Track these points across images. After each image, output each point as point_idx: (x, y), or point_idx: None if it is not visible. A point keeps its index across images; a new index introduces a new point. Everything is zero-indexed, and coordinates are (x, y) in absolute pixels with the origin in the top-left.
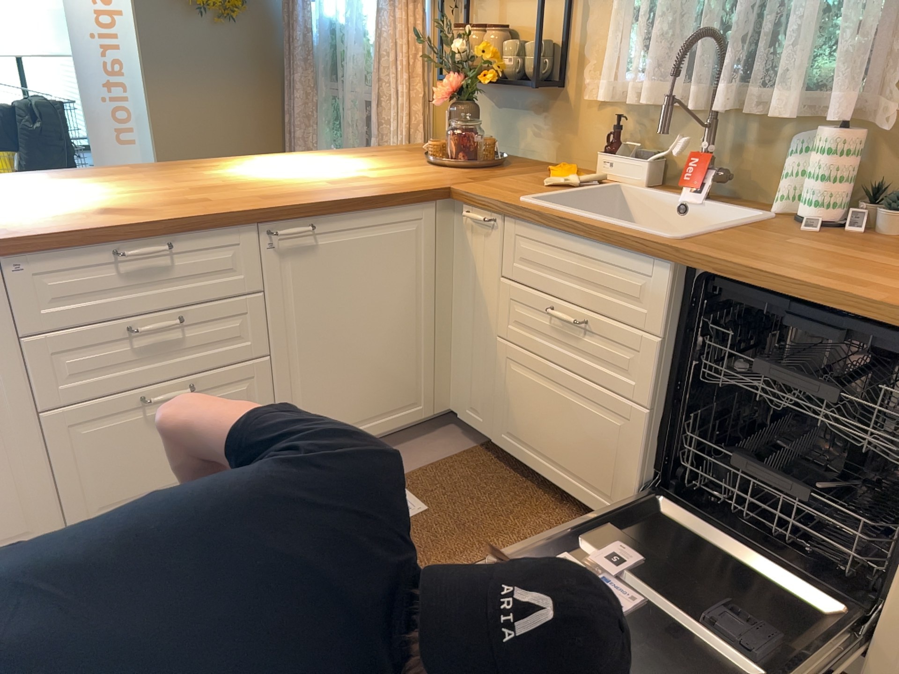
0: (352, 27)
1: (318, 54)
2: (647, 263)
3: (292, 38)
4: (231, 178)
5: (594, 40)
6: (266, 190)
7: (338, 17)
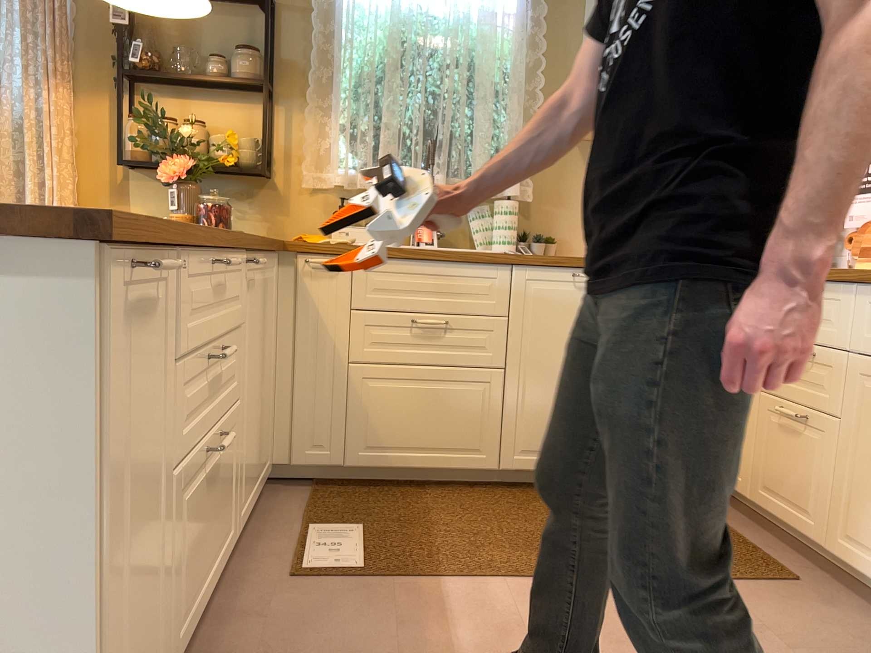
0: None
1: None
2: (493, 268)
3: None
4: None
5: (303, 141)
6: None
7: None
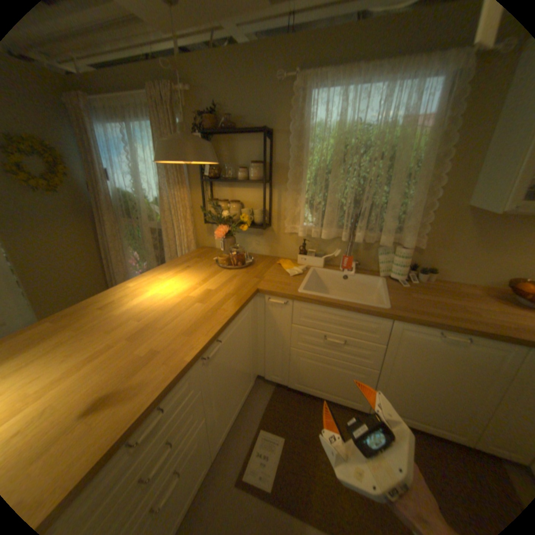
0: (140, 195)
1: (113, 205)
2: (380, 319)
3: (95, 197)
4: (137, 314)
5: (285, 207)
6: (176, 323)
7: (127, 188)
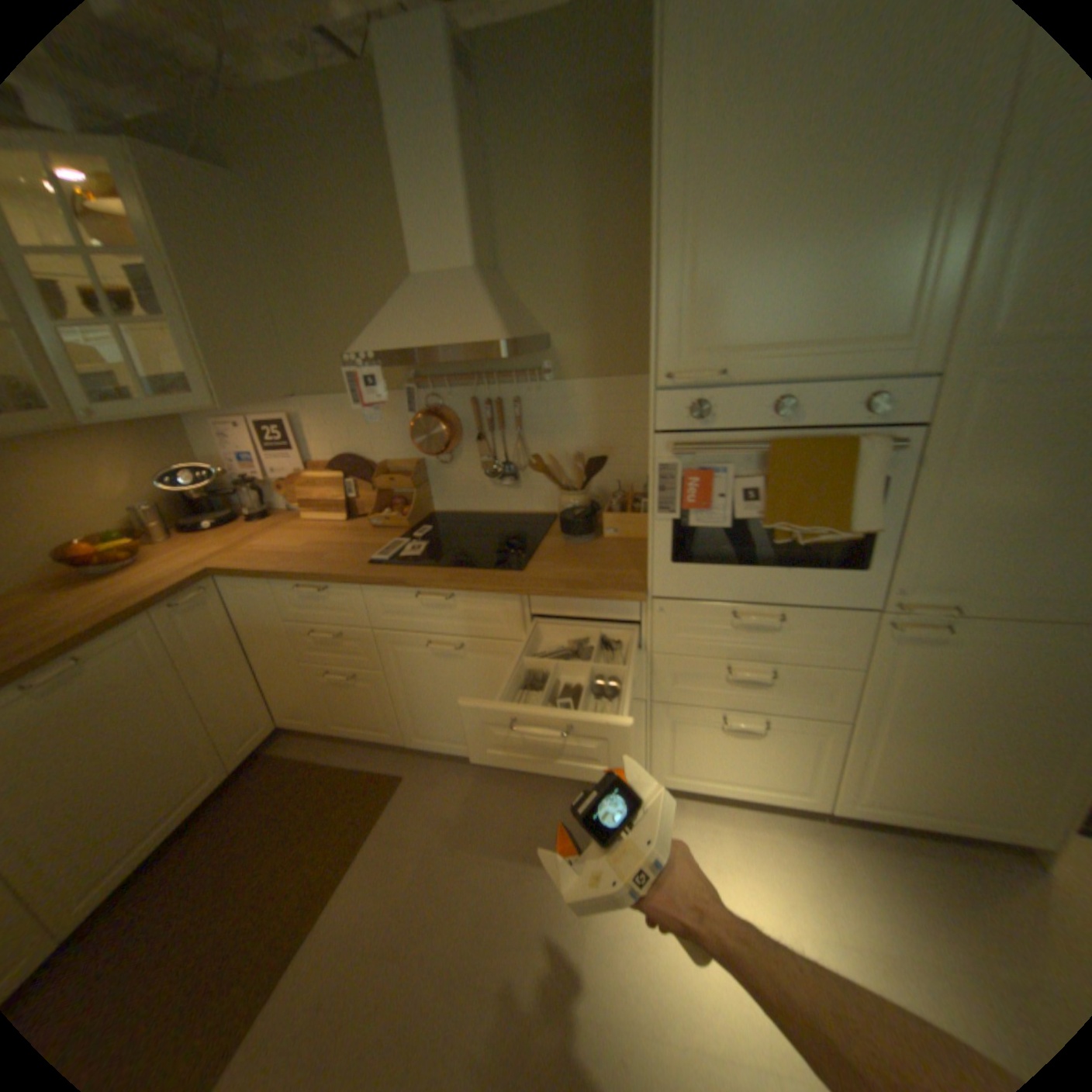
0: None
1: None
2: None
3: None
4: None
5: None
6: None
7: None
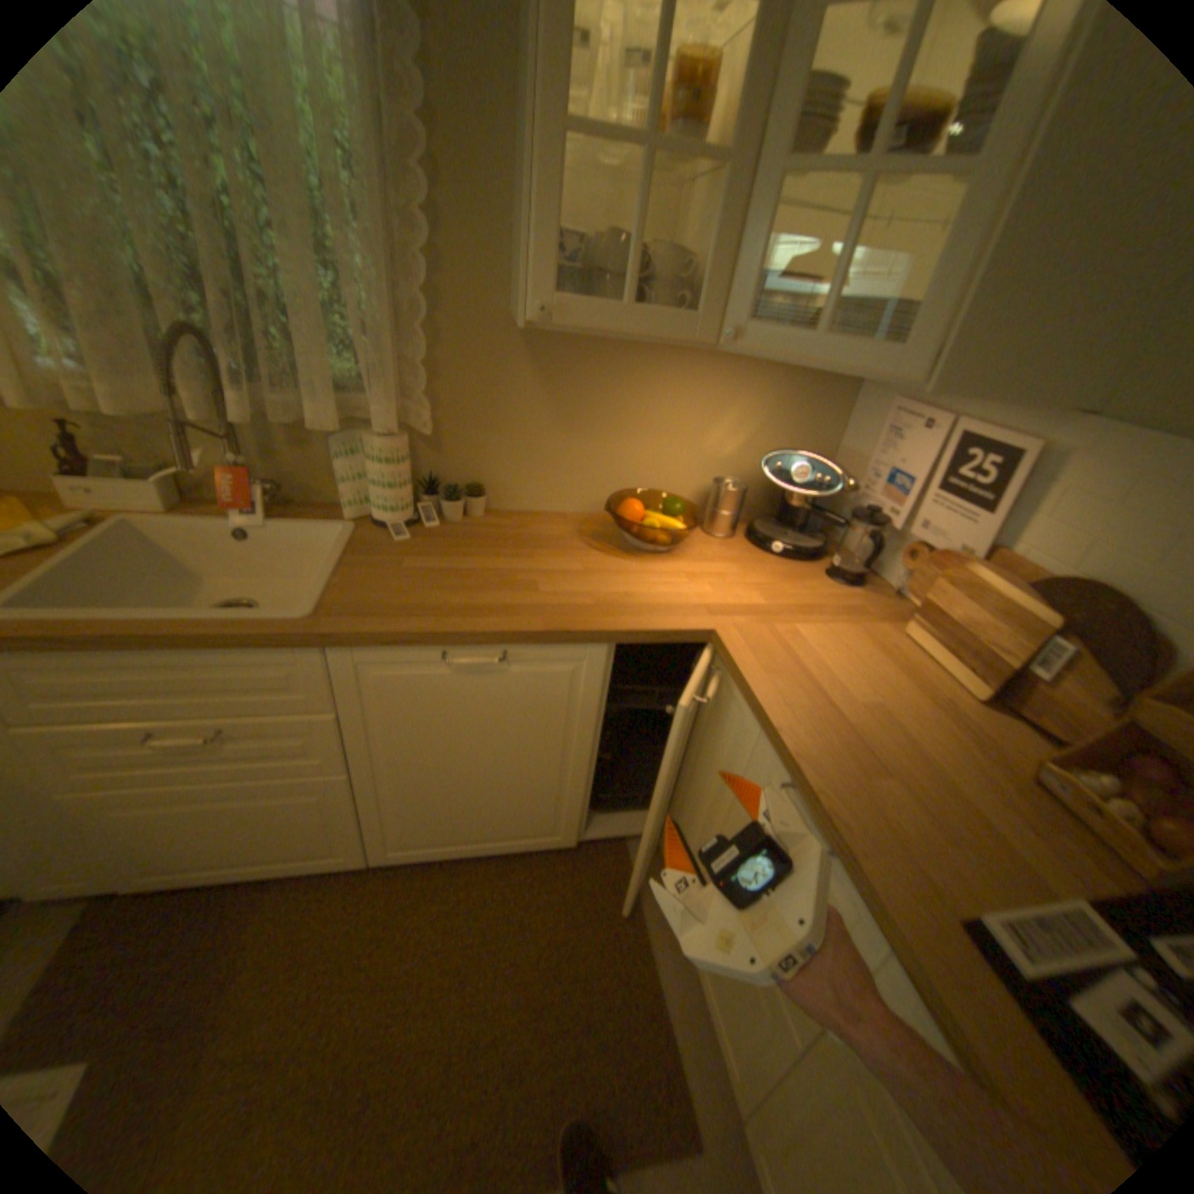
0: None
1: None
2: (283, 653)
3: None
4: None
5: None
6: None
7: None
